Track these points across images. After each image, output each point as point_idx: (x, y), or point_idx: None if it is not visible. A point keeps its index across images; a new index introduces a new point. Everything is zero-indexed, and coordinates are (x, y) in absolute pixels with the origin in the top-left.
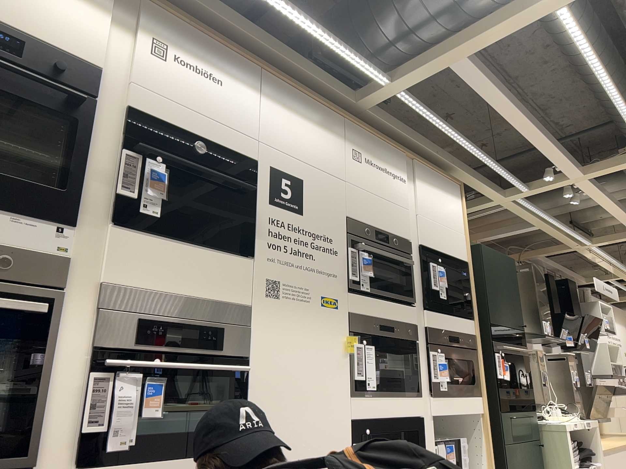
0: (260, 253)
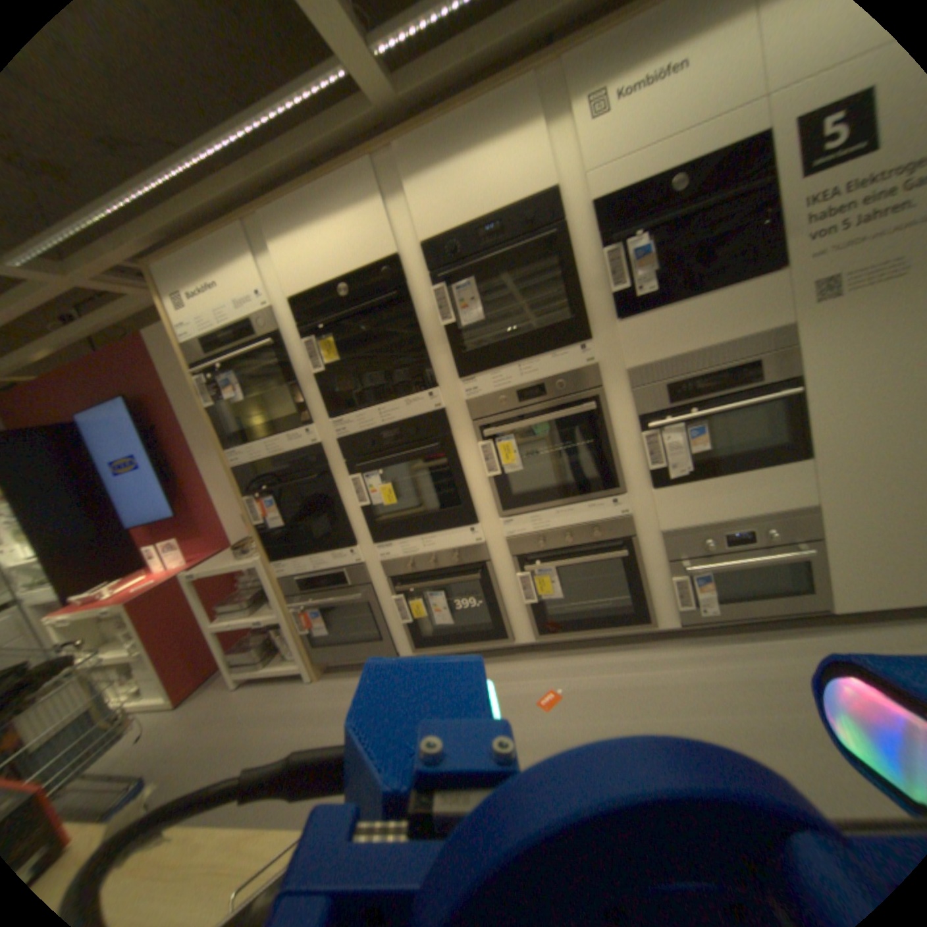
0: (794, 258)
